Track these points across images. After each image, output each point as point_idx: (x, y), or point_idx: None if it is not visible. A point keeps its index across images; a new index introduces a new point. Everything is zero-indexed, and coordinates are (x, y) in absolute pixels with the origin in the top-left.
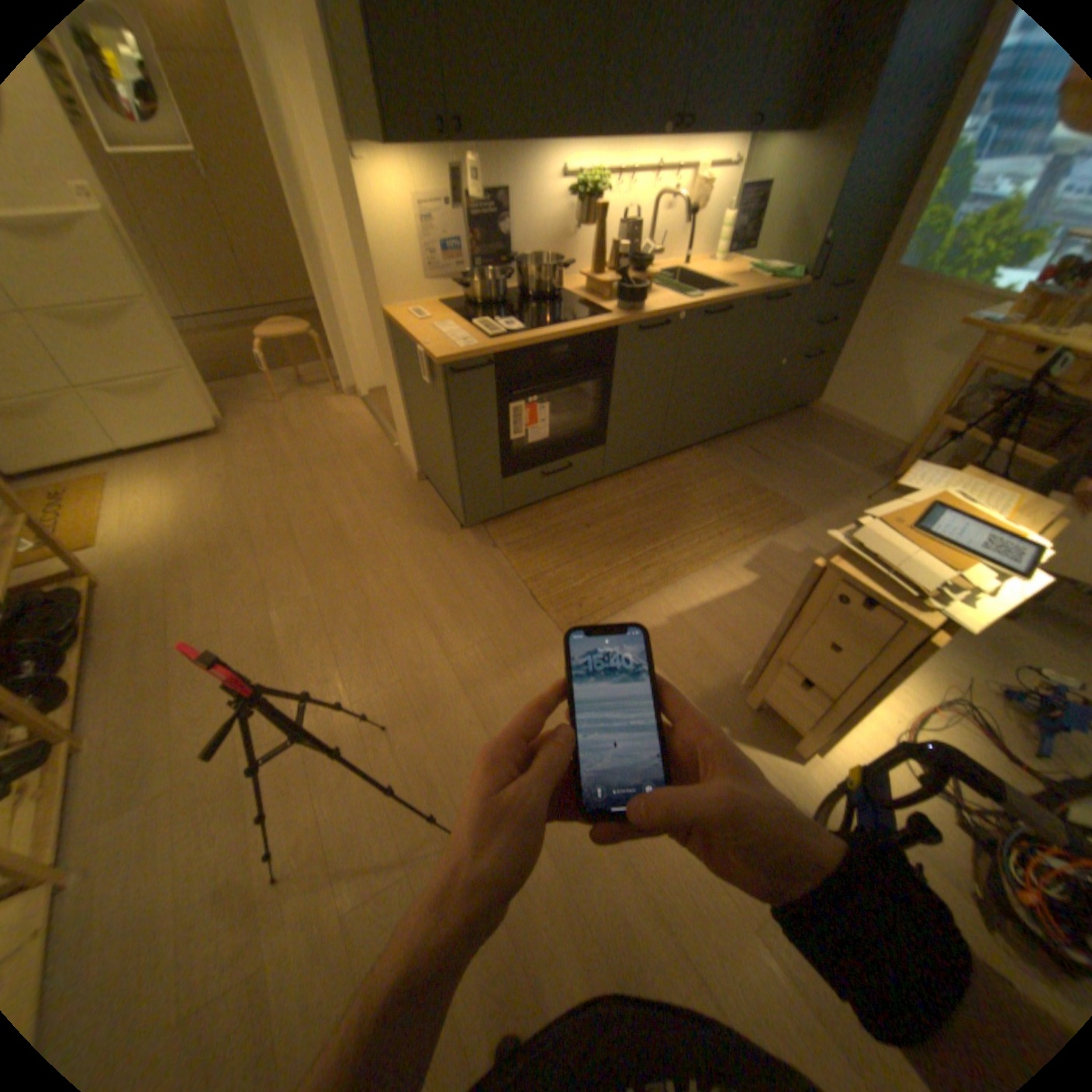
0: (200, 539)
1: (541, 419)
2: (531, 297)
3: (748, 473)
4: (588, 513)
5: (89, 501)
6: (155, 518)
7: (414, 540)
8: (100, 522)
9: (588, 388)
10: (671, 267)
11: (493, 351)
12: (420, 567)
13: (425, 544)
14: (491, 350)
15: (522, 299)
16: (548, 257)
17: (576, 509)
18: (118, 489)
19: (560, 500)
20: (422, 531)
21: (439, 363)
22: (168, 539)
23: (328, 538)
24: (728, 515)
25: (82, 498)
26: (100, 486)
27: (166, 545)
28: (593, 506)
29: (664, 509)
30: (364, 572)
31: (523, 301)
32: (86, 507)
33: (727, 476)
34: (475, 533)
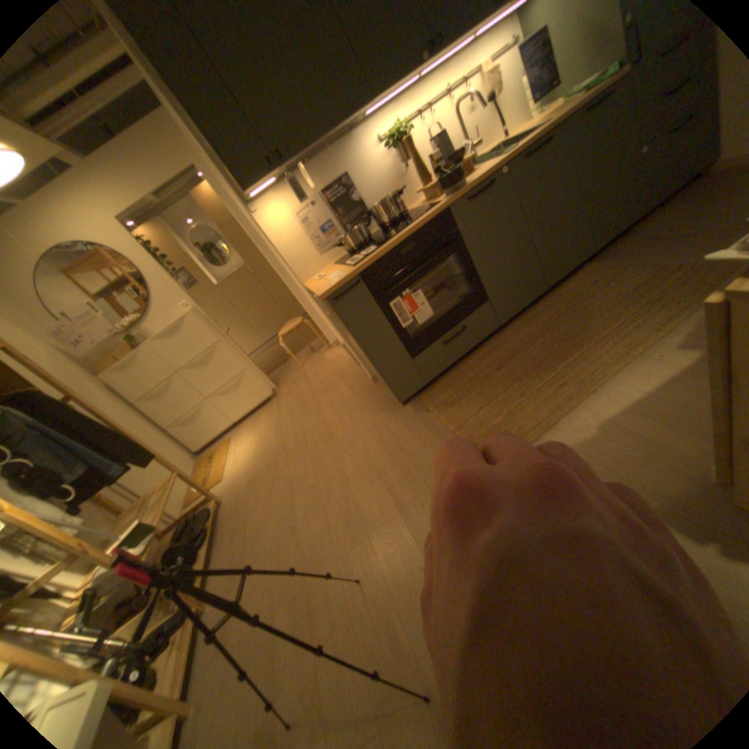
0: (264, 459)
1: (425, 302)
2: (387, 225)
3: (654, 259)
4: (497, 357)
5: (222, 453)
6: (246, 454)
7: (373, 423)
8: (225, 464)
9: (452, 262)
10: (496, 144)
11: (355, 271)
12: (377, 441)
13: (380, 423)
14: (355, 271)
15: (382, 230)
16: (391, 194)
17: (486, 358)
18: (233, 443)
19: (473, 356)
20: (378, 415)
21: (321, 296)
22: (250, 464)
23: (324, 438)
24: (641, 304)
25: (219, 452)
26: (226, 443)
27: (249, 468)
28: (501, 349)
29: (568, 327)
30: (343, 456)
31: (384, 231)
32: (220, 457)
33: (630, 272)
34: (412, 404)
